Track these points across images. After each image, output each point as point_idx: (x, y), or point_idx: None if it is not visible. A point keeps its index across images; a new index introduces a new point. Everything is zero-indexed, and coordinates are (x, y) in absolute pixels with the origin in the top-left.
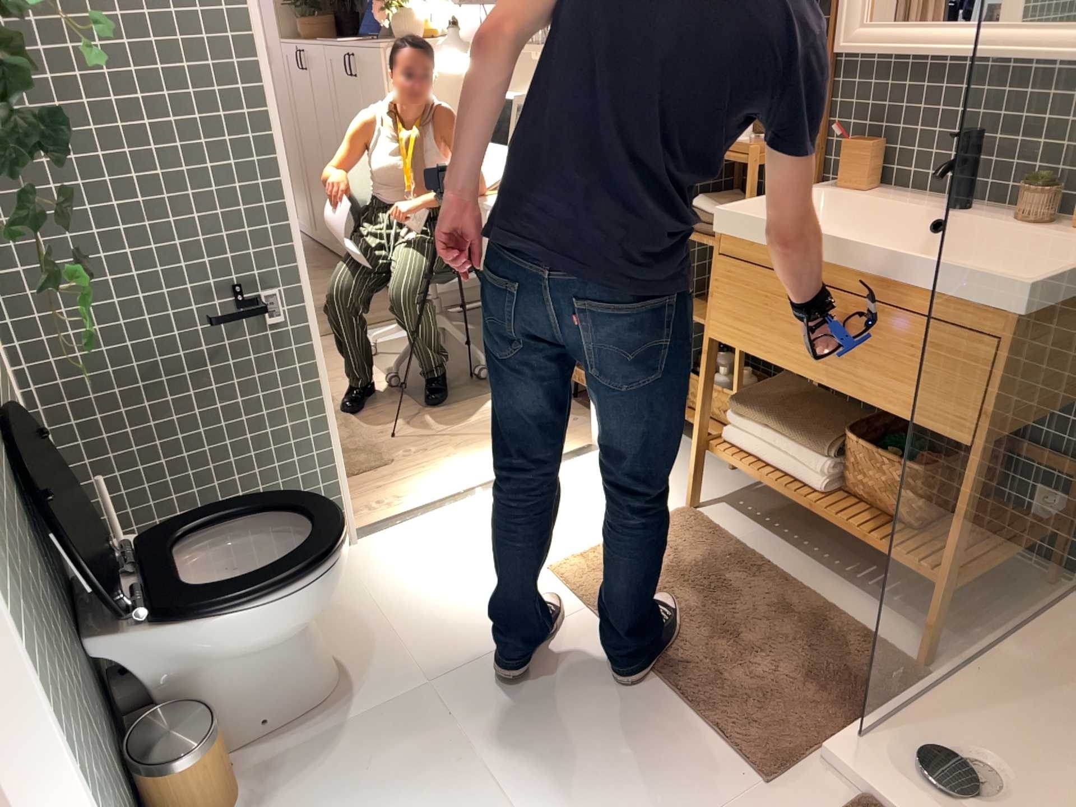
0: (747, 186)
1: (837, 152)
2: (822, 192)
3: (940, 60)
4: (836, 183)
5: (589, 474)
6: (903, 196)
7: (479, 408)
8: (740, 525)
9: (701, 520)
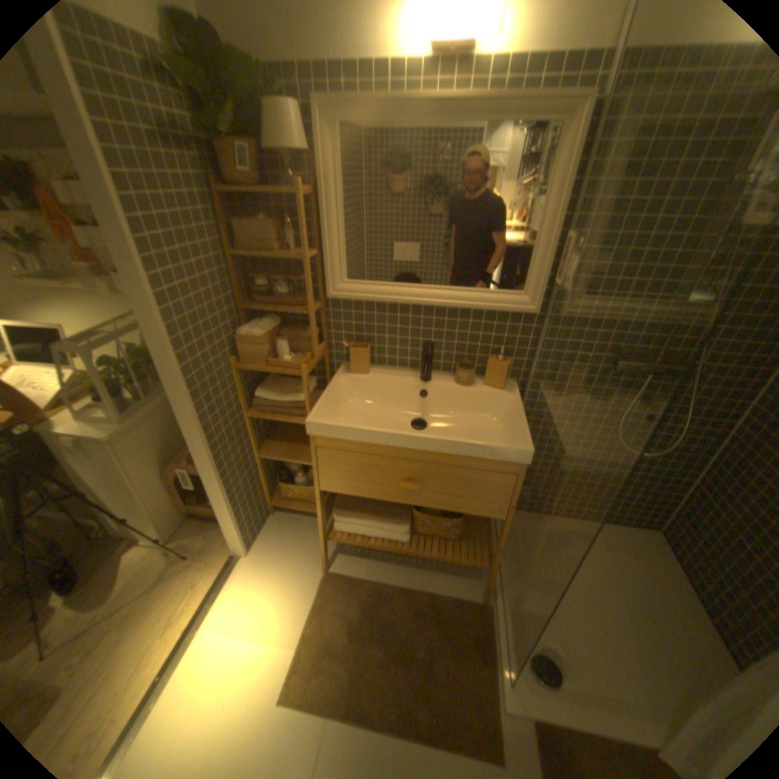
0: (304, 386)
1: (336, 345)
2: (346, 377)
3: (415, 310)
4: (343, 364)
5: (245, 582)
6: (384, 367)
7: (114, 567)
8: (357, 565)
9: (336, 577)
